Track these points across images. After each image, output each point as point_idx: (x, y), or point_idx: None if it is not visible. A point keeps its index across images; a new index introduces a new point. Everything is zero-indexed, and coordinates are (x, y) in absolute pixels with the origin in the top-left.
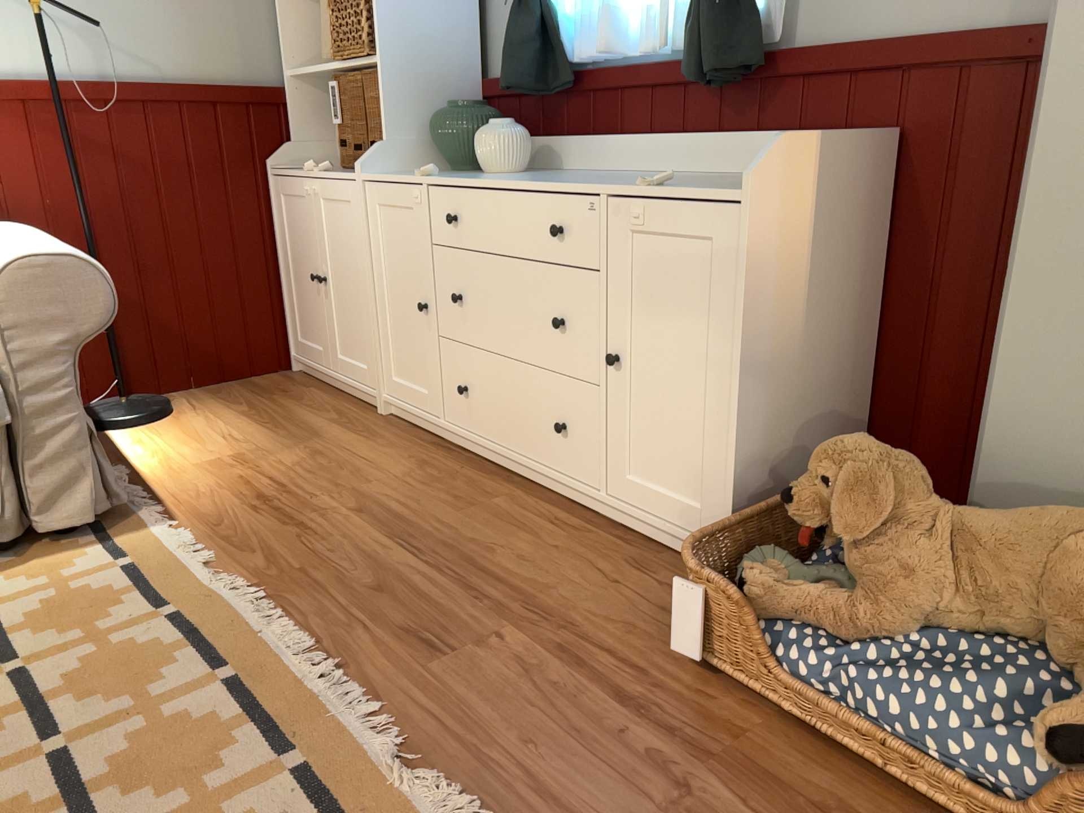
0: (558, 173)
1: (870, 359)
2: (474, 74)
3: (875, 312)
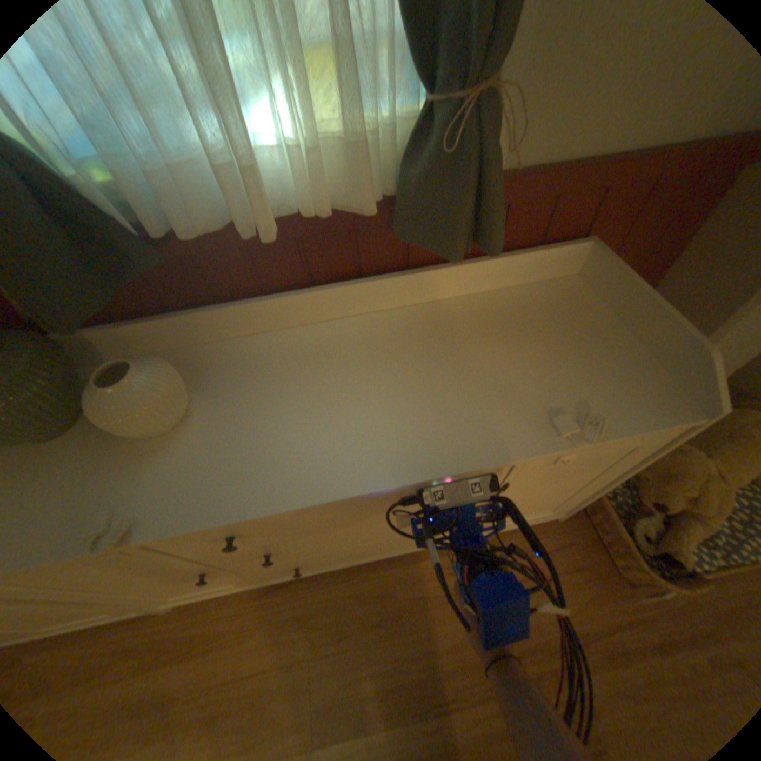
0: (221, 360)
1: None
2: None
3: None
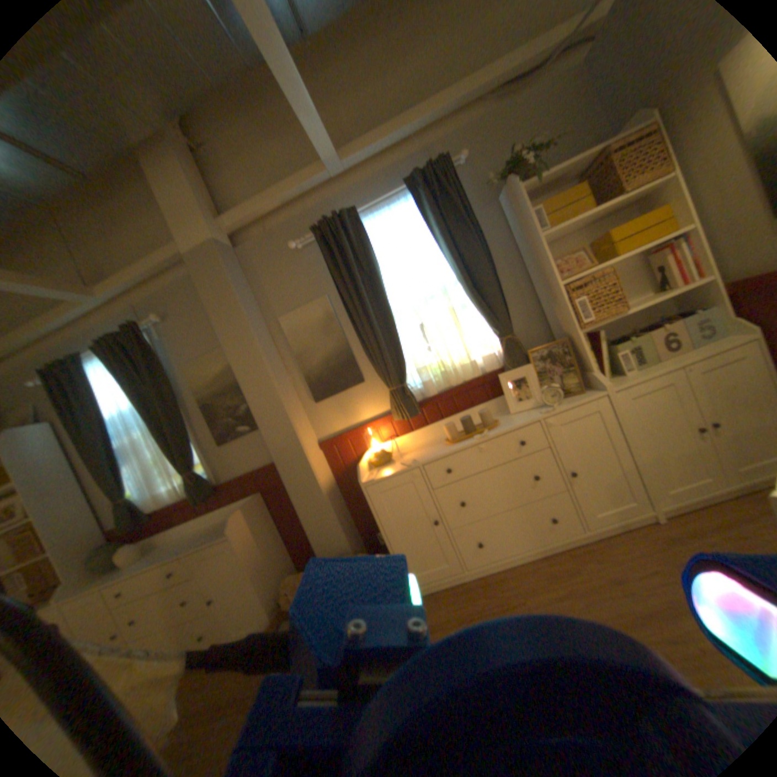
0: (154, 549)
1: (284, 547)
2: (96, 531)
3: (278, 535)
